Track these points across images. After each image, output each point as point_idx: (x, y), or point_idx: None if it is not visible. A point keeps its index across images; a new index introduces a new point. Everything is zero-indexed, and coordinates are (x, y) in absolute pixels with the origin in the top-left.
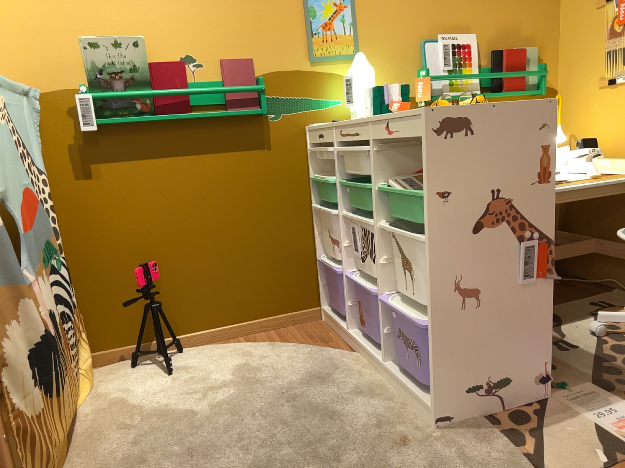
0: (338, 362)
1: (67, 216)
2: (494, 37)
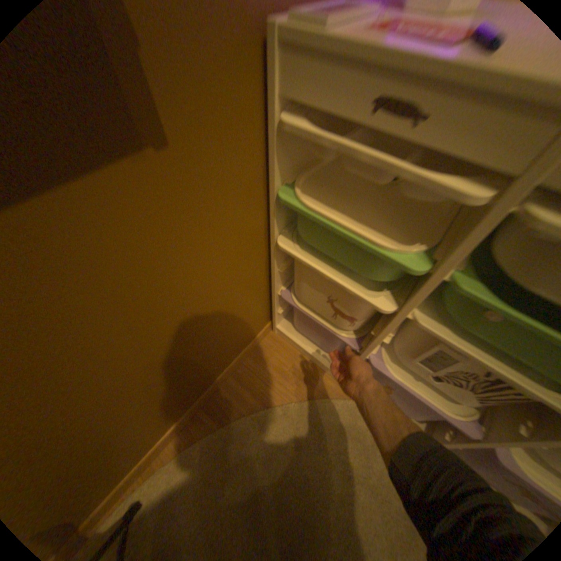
0: (355, 429)
1: None
2: None
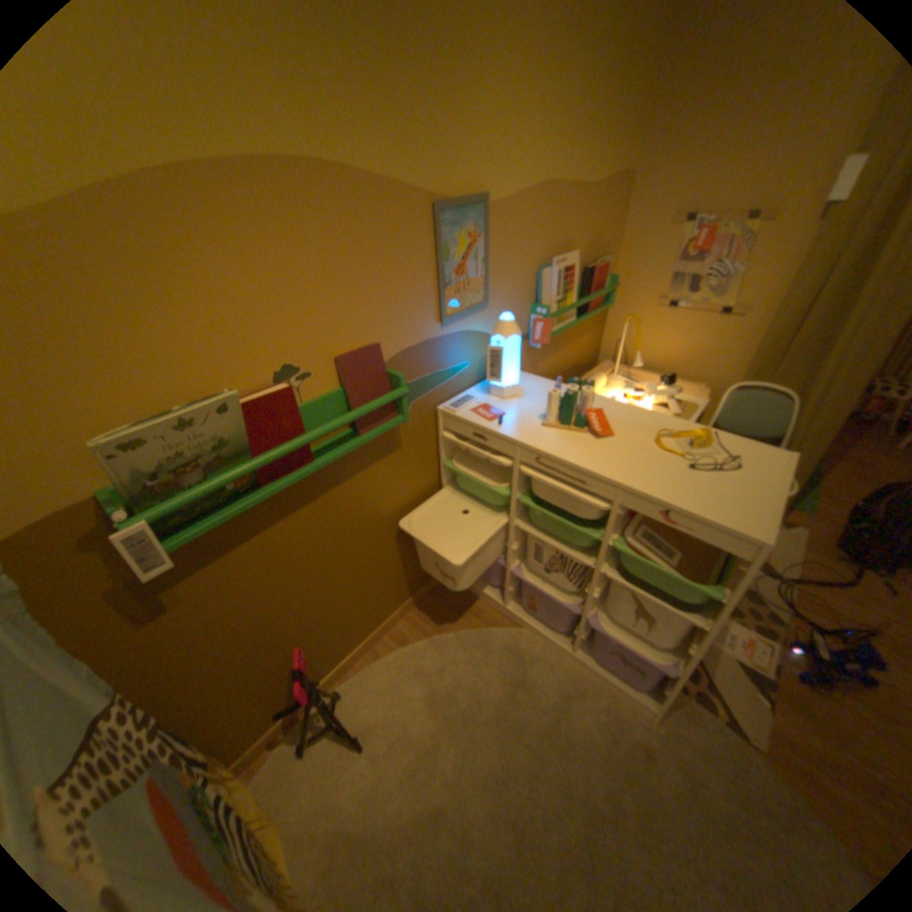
0: (516, 650)
1: (140, 679)
2: (588, 248)
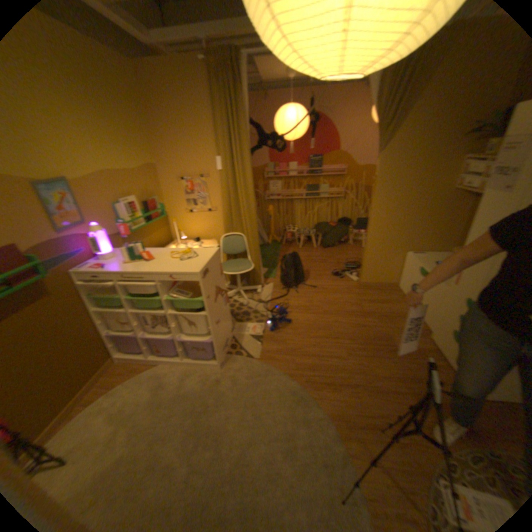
0: (156, 375)
1: None
2: (141, 194)
